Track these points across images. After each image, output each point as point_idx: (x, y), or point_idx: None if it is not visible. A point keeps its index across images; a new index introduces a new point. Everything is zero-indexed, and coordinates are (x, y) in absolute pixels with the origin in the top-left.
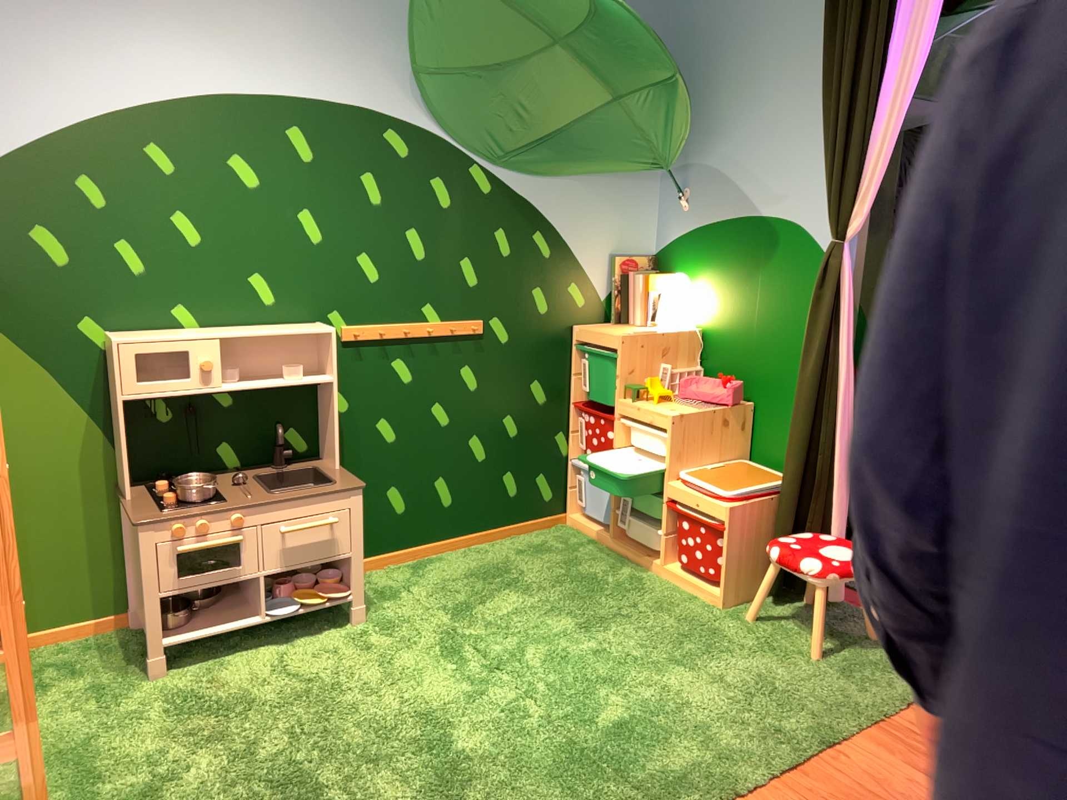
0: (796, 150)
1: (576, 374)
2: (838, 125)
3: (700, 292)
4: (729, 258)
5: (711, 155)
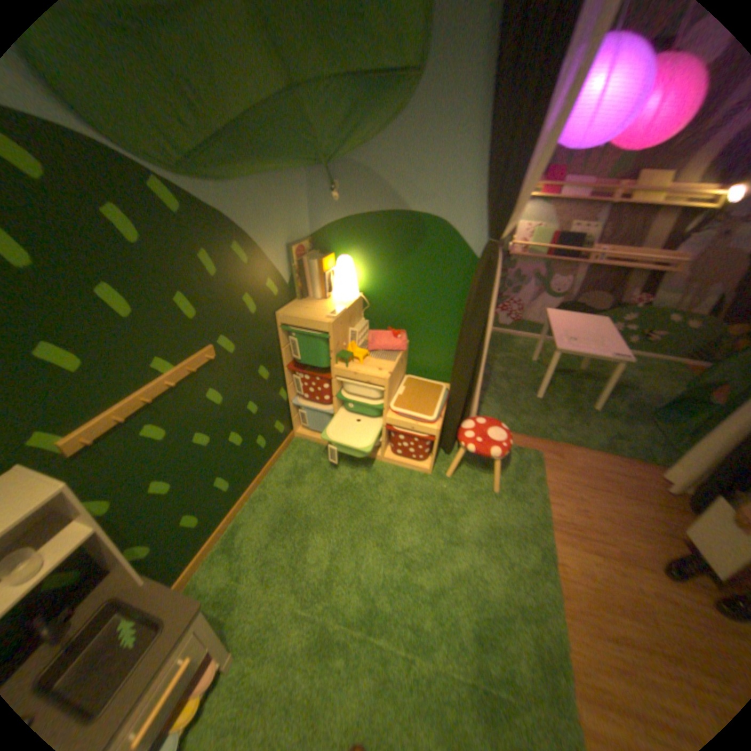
0: (444, 157)
1: (287, 350)
2: (515, 144)
3: (357, 268)
4: (381, 243)
5: (357, 153)
